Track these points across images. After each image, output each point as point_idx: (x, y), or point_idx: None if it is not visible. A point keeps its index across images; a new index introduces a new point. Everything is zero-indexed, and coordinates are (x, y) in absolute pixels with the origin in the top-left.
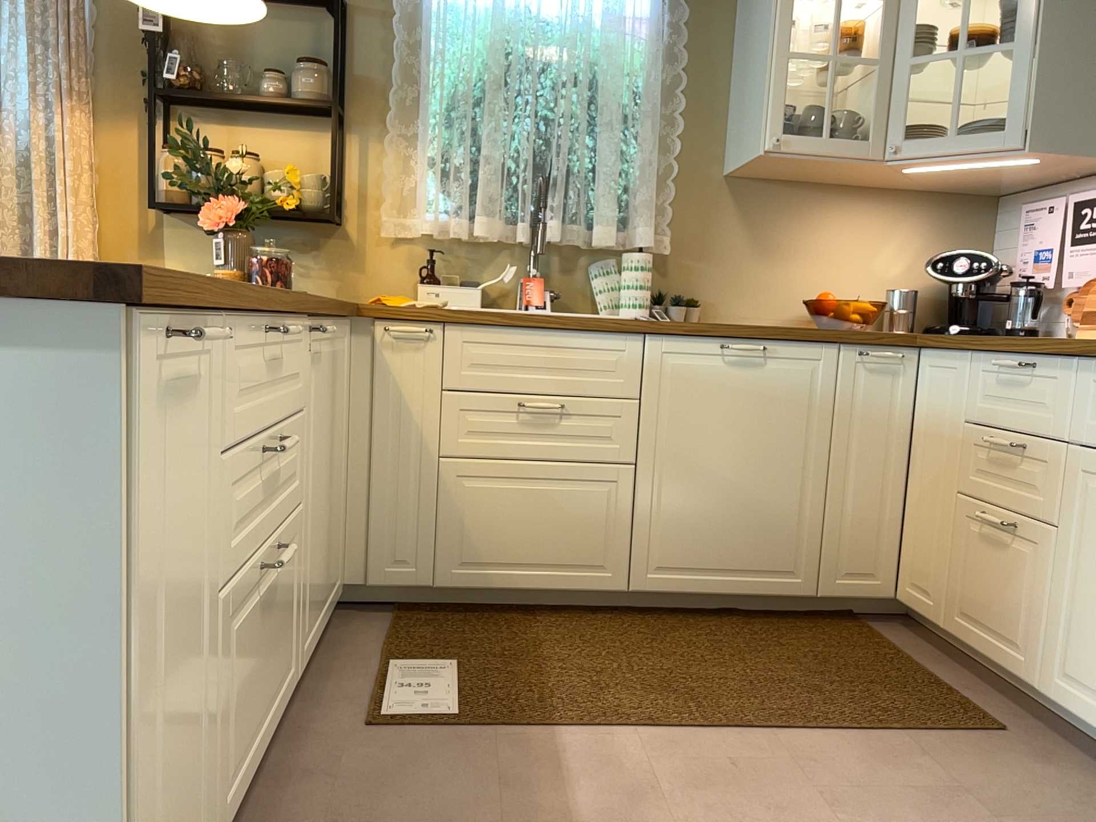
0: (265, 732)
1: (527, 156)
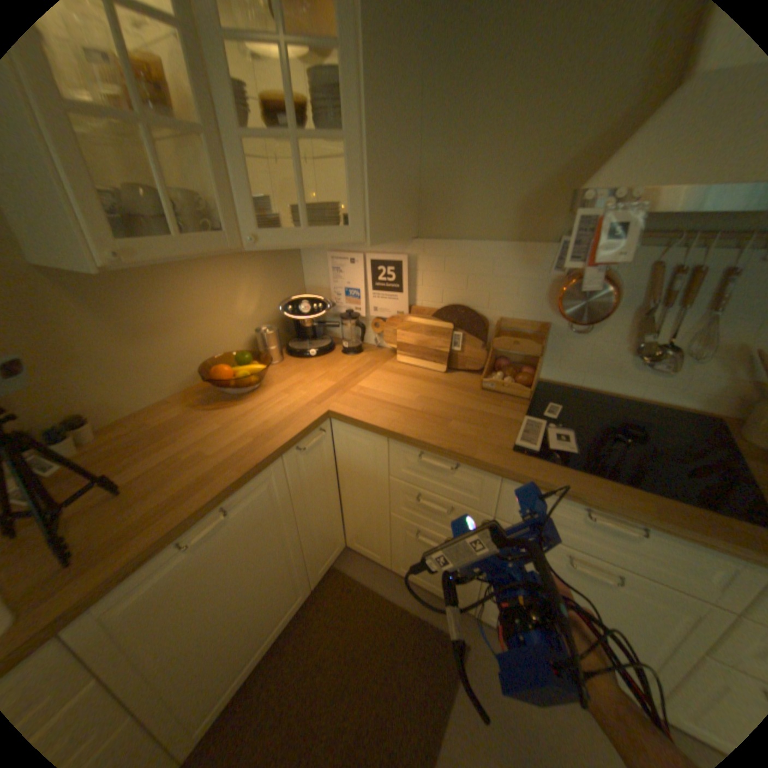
0: None
1: None
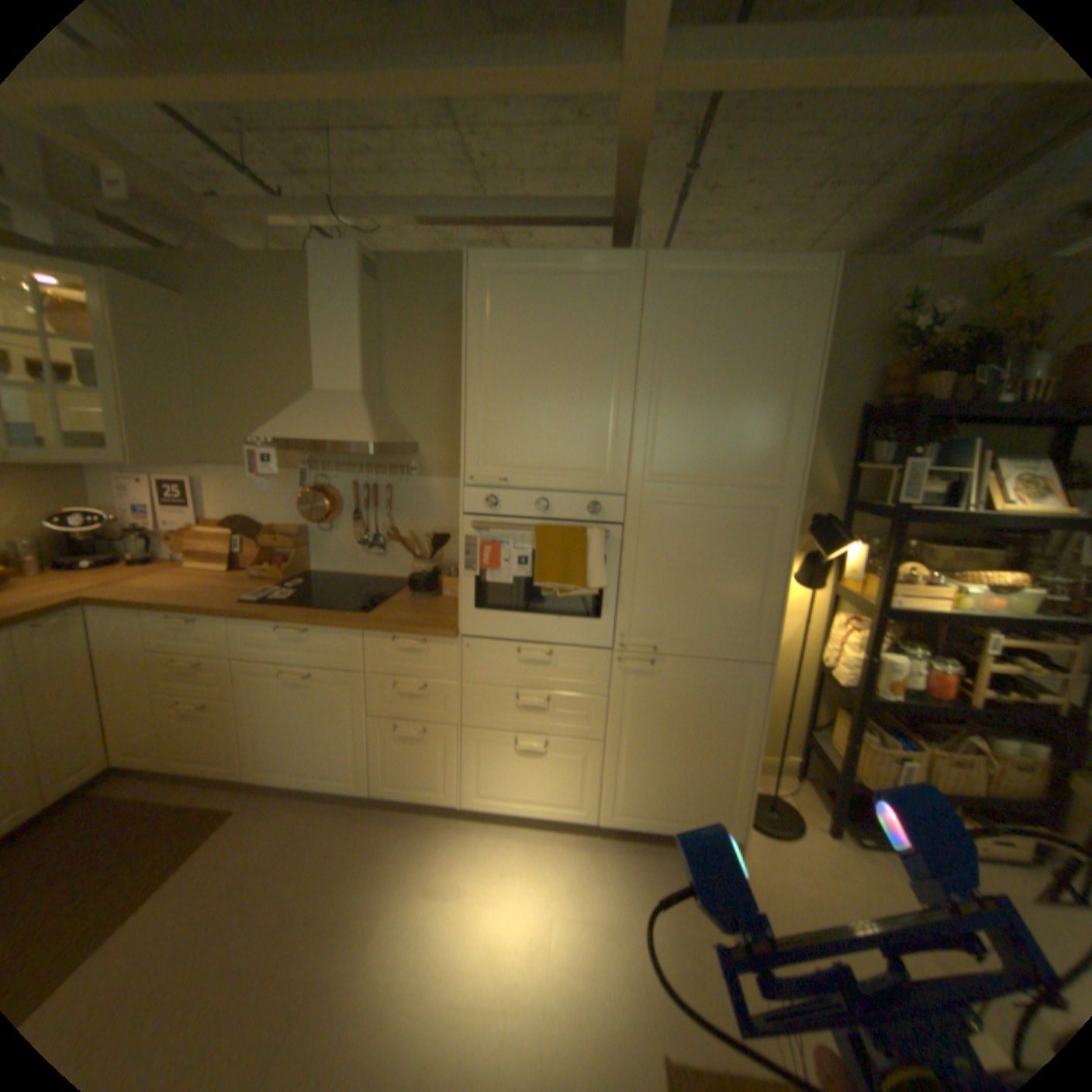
0: None
1: None
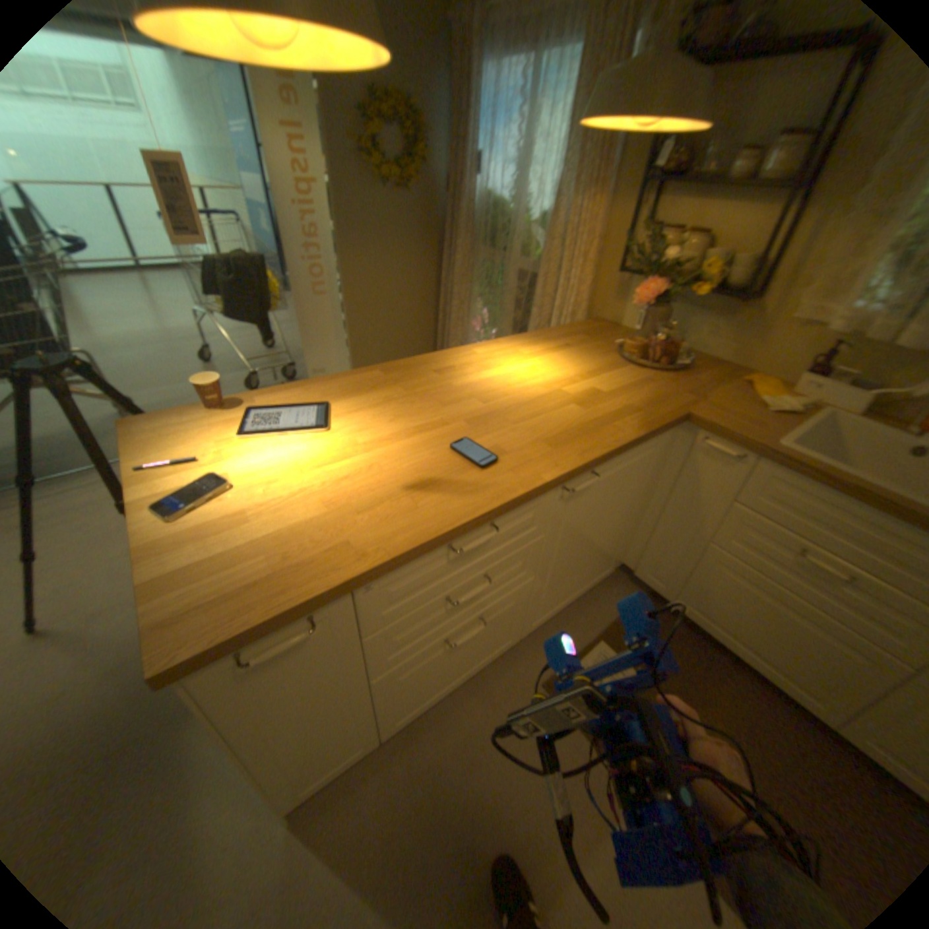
0: (469, 677)
1: None
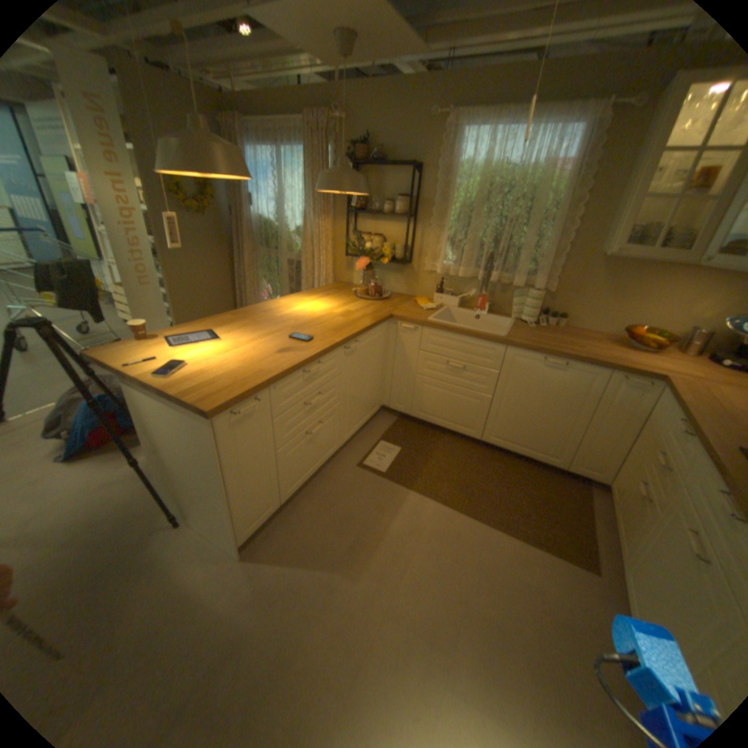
0: (317, 466)
1: (488, 240)
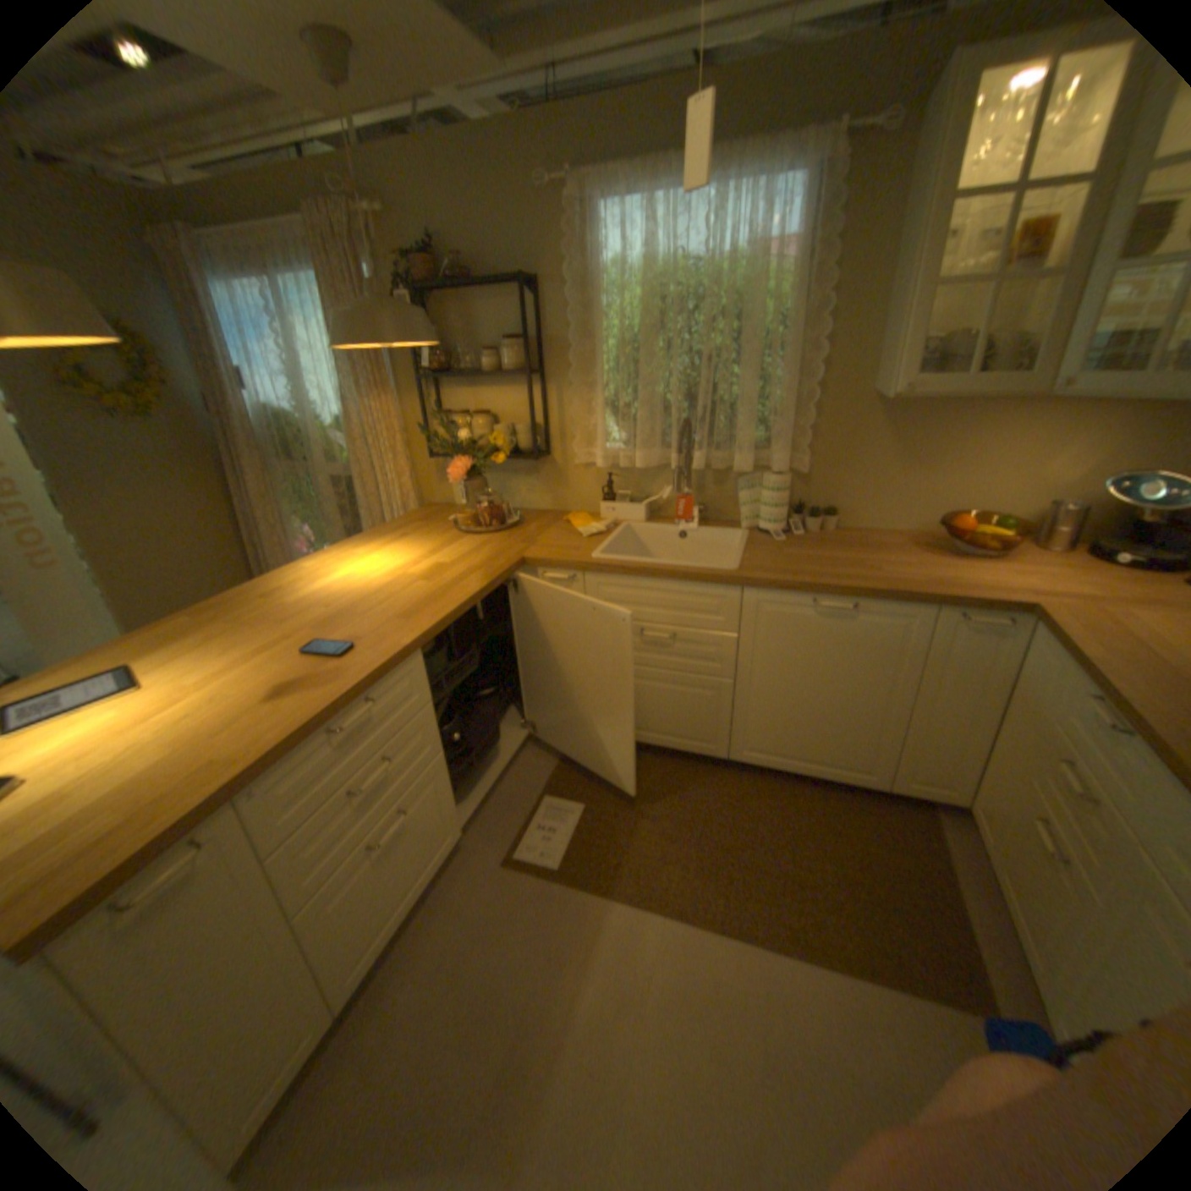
0: (417, 894)
1: (678, 397)
